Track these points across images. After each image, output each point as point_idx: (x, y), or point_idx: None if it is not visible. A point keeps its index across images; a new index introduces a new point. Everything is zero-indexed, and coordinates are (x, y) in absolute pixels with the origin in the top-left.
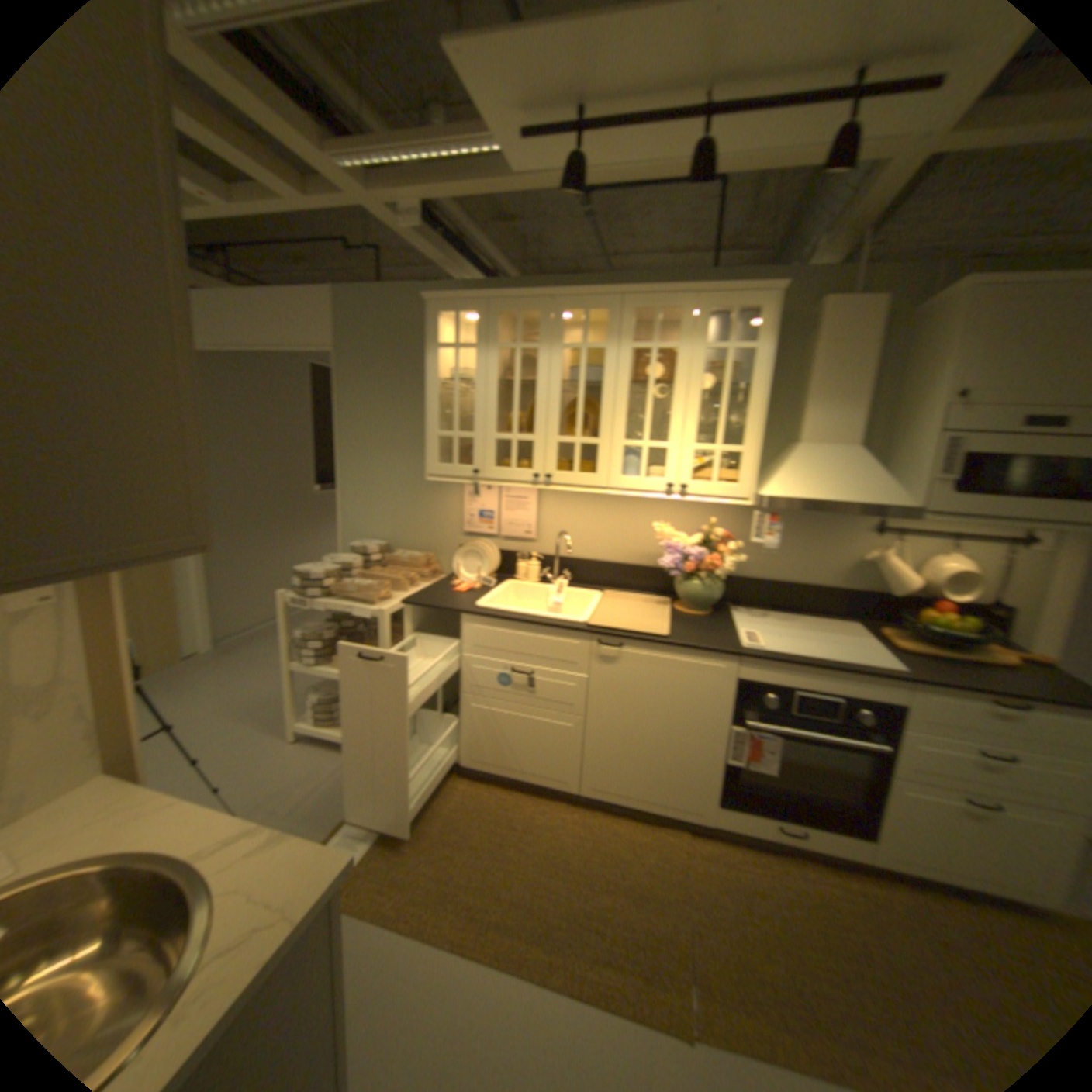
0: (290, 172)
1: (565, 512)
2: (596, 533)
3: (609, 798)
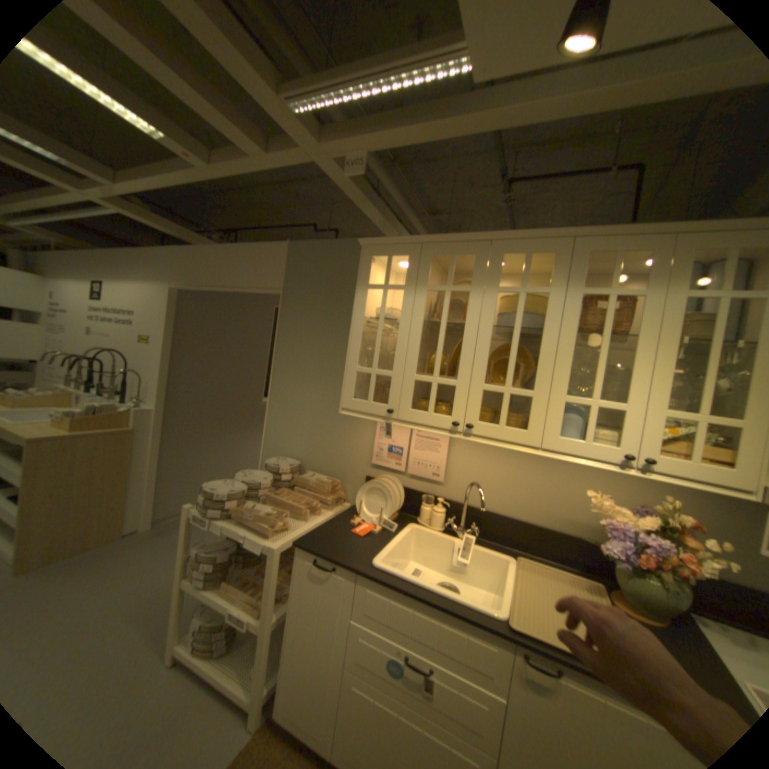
0: (260, 132)
1: (480, 459)
2: (512, 487)
3: None
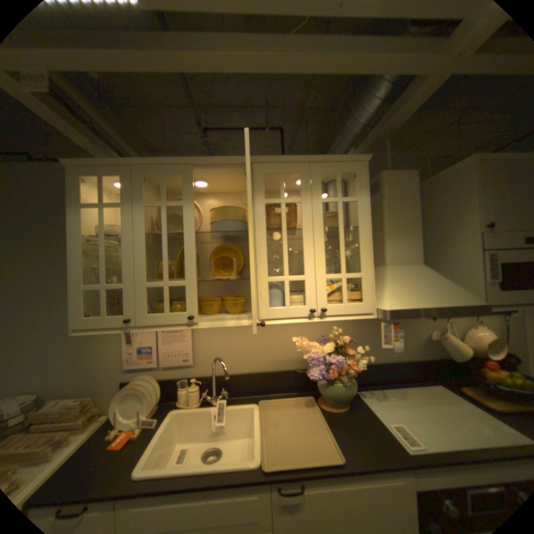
0: None
1: (218, 336)
2: (245, 350)
3: None
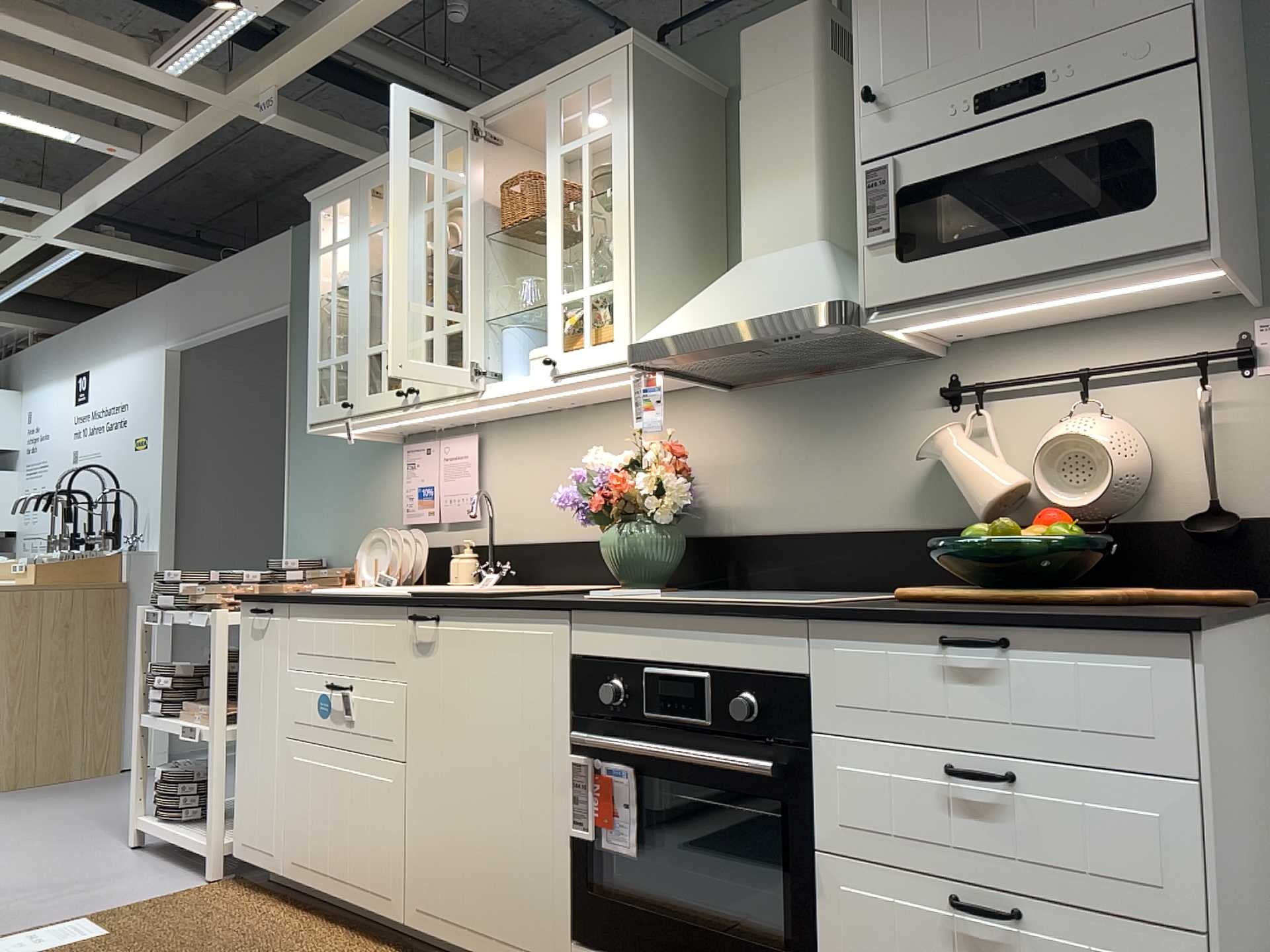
0: (177, 104)
1: (514, 467)
2: (551, 494)
3: (437, 927)
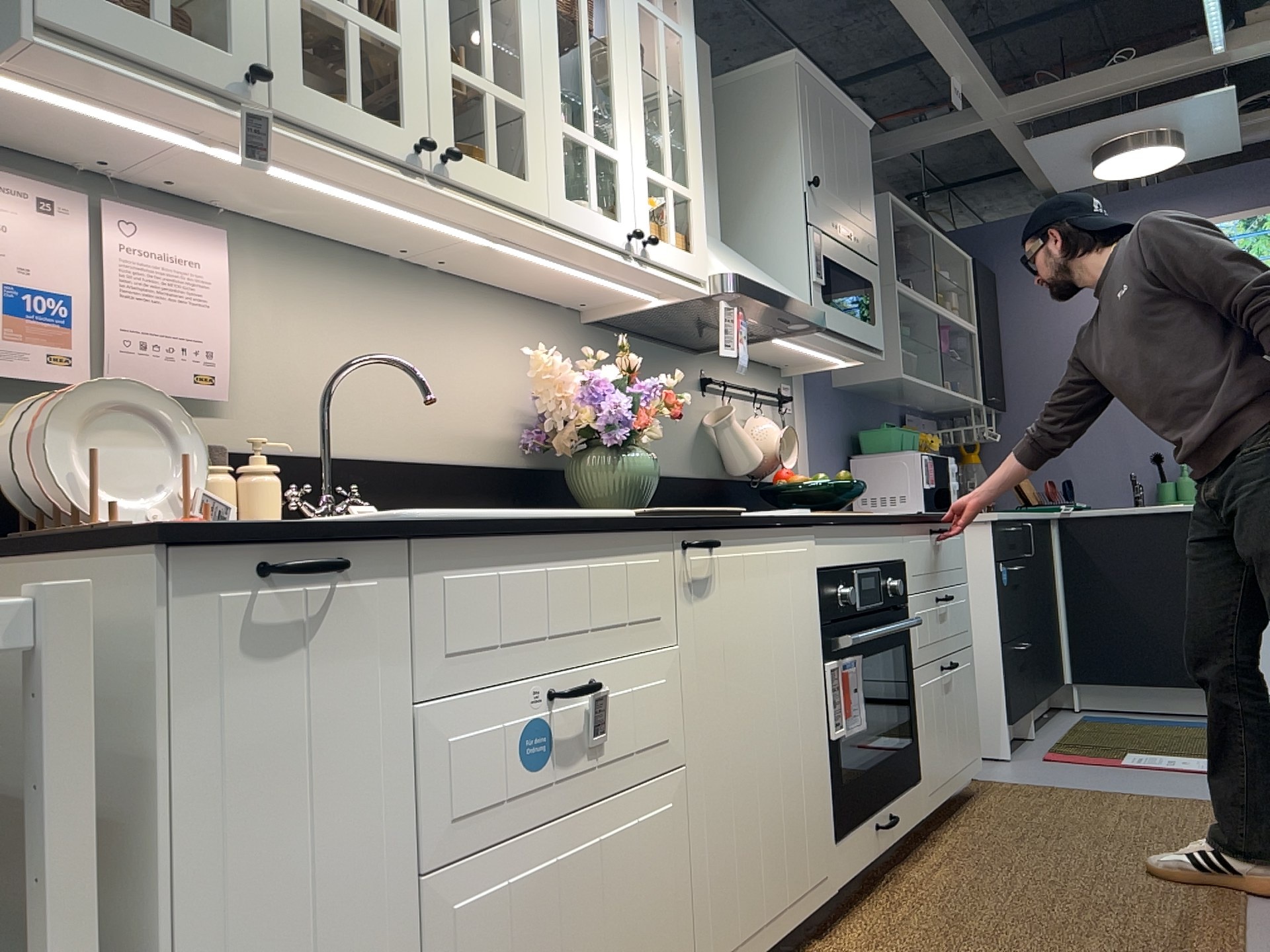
0: None
1: (301, 323)
2: (377, 385)
3: None
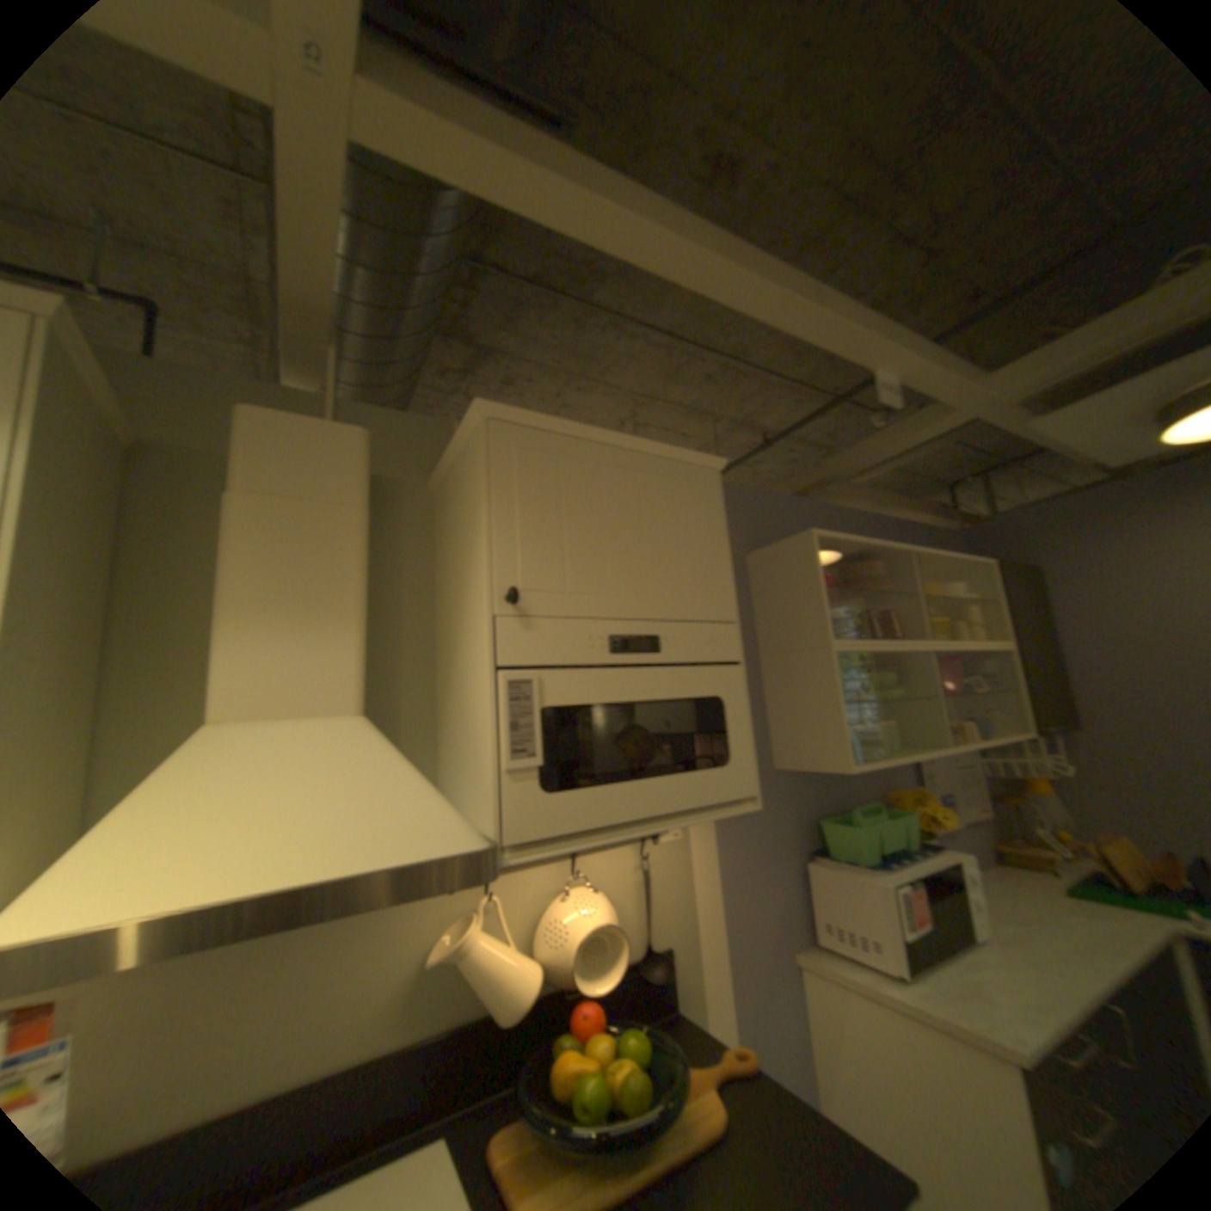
0: None
1: None
2: None
3: None
